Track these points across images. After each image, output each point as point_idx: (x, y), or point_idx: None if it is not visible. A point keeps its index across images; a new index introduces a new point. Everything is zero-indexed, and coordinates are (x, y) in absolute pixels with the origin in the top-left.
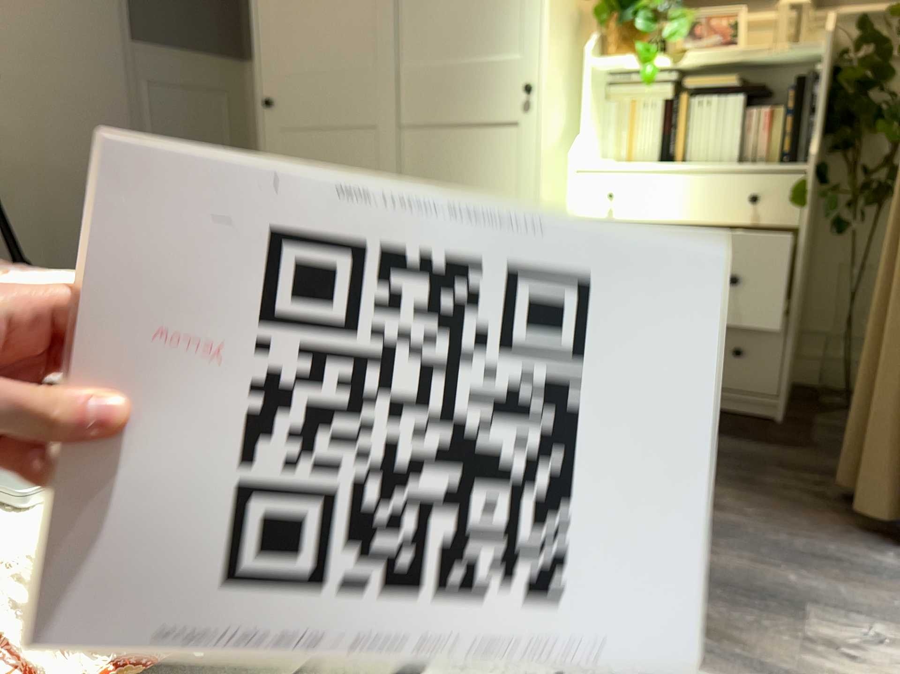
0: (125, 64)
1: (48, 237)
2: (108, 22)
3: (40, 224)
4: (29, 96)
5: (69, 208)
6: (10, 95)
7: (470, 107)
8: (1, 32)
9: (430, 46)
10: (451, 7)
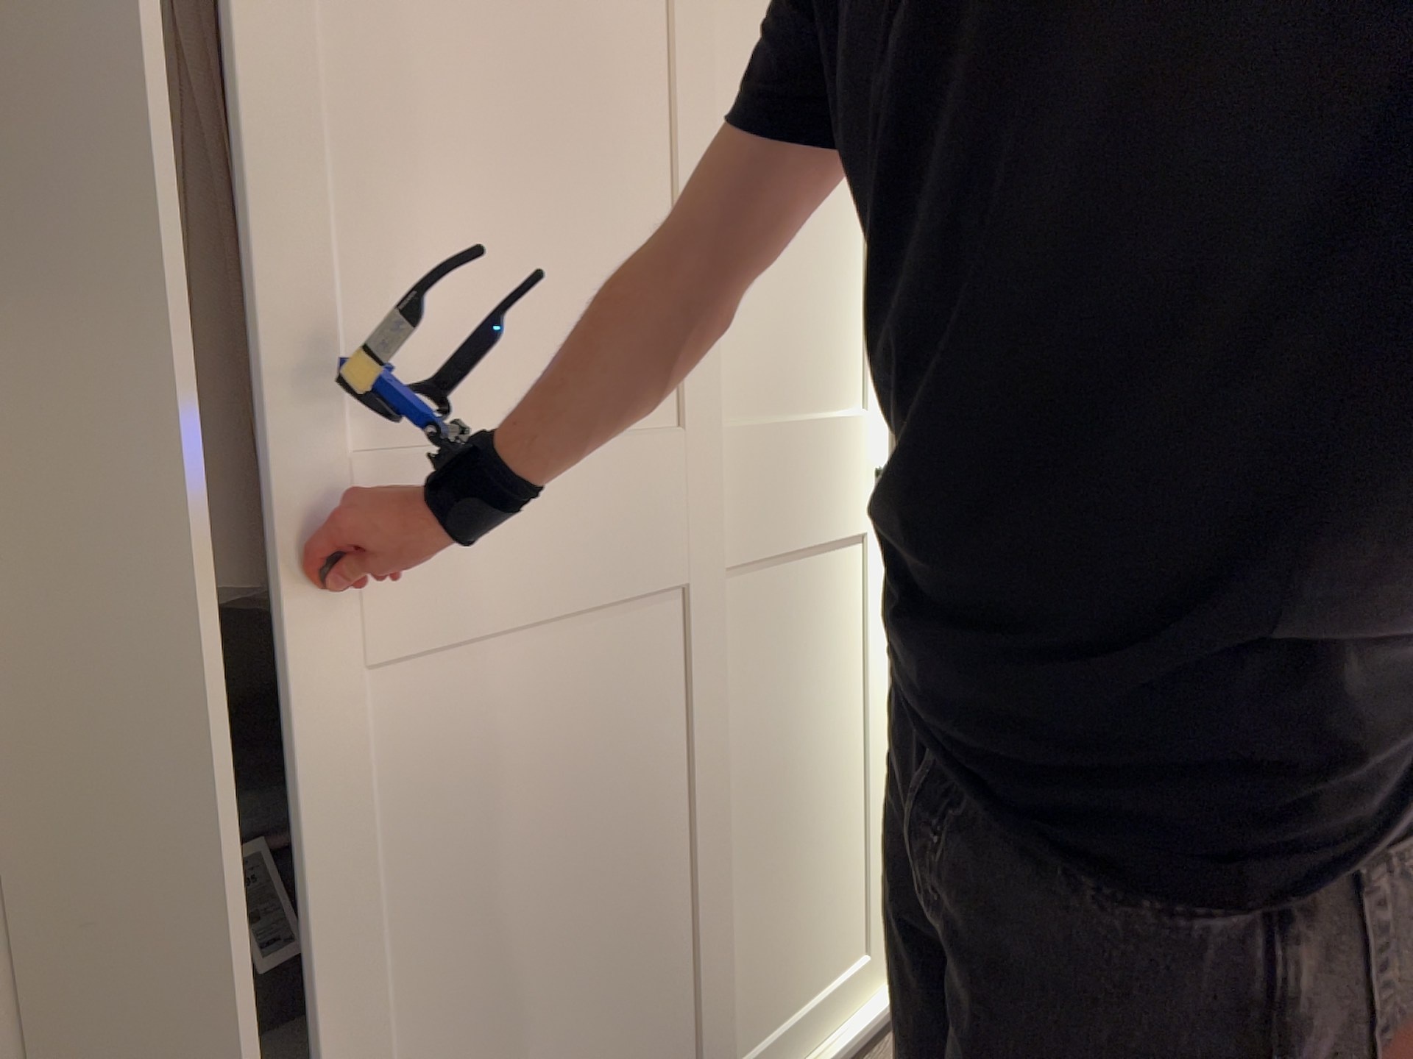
0: None
1: None
2: None
3: None
4: None
5: None
6: None
7: (804, 513)
8: None
9: (732, 375)
10: (766, 292)
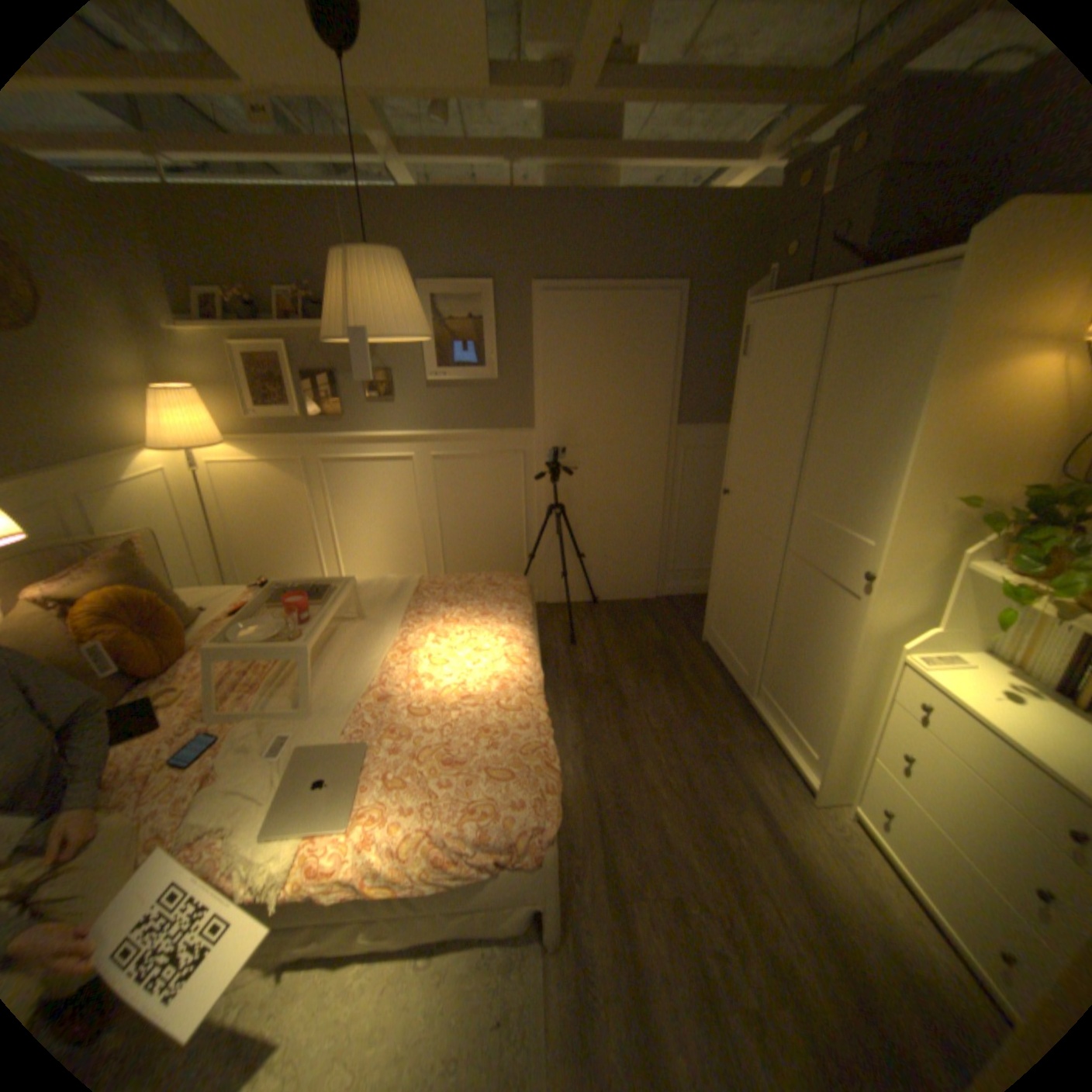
0: (664, 443)
1: (600, 539)
2: (658, 419)
3: (596, 533)
4: (602, 468)
5: (614, 525)
6: (592, 468)
7: (829, 563)
8: (593, 437)
9: (816, 499)
10: (835, 476)
